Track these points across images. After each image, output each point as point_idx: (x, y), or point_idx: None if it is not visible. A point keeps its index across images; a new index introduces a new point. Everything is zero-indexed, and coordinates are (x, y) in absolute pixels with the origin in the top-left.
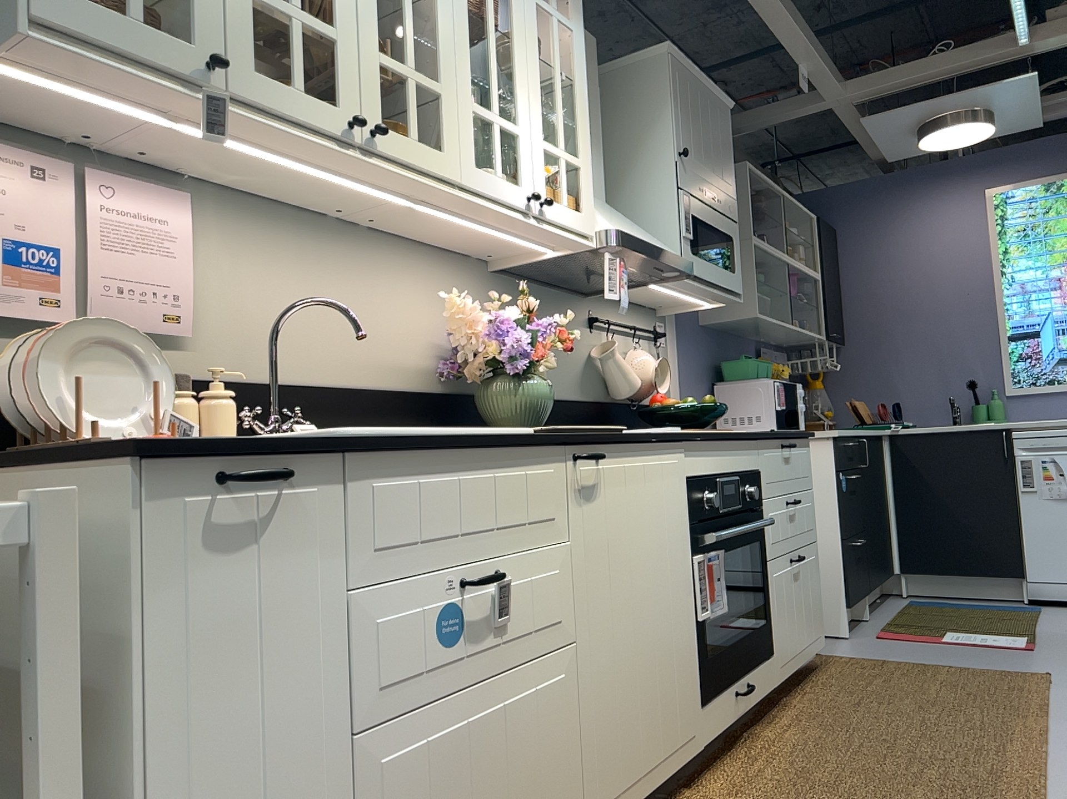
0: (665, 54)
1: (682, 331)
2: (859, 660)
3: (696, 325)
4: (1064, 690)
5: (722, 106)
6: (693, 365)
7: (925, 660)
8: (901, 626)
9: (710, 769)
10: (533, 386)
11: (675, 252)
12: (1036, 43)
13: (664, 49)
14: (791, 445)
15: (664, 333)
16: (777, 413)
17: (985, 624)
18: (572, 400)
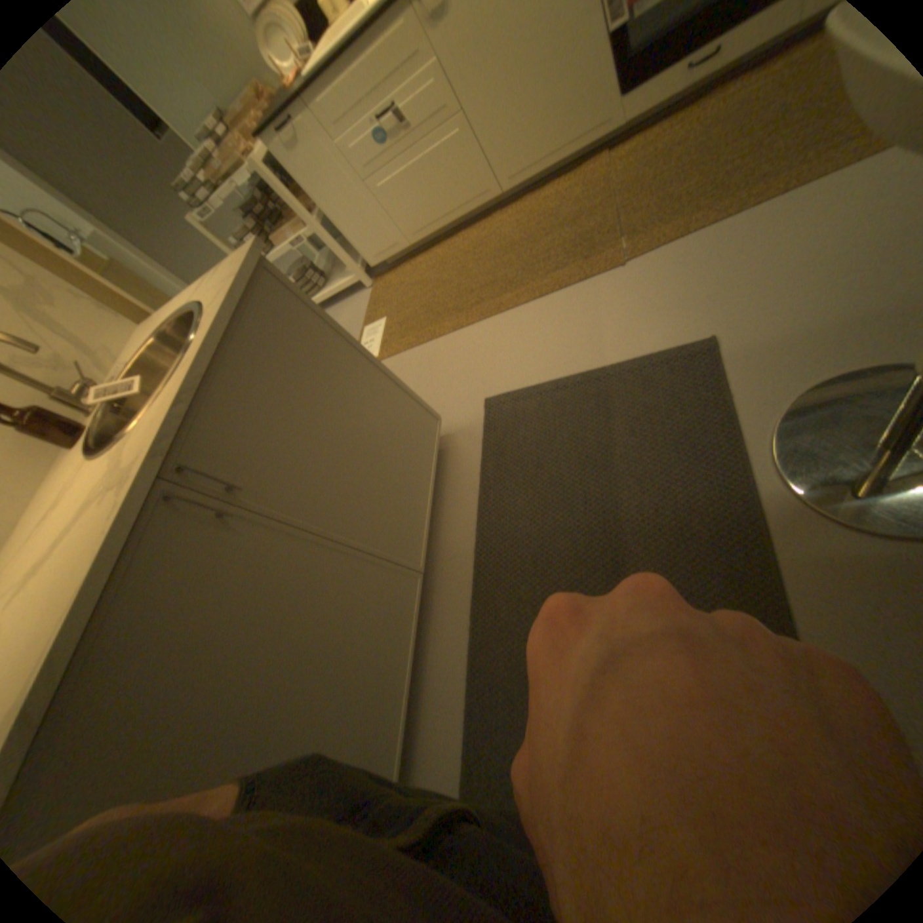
0: None
1: None
2: None
3: None
4: None
5: None
6: None
7: None
8: None
9: (648, 128)
10: None
11: None
12: None
13: None
14: None
15: None
16: None
17: None
18: None
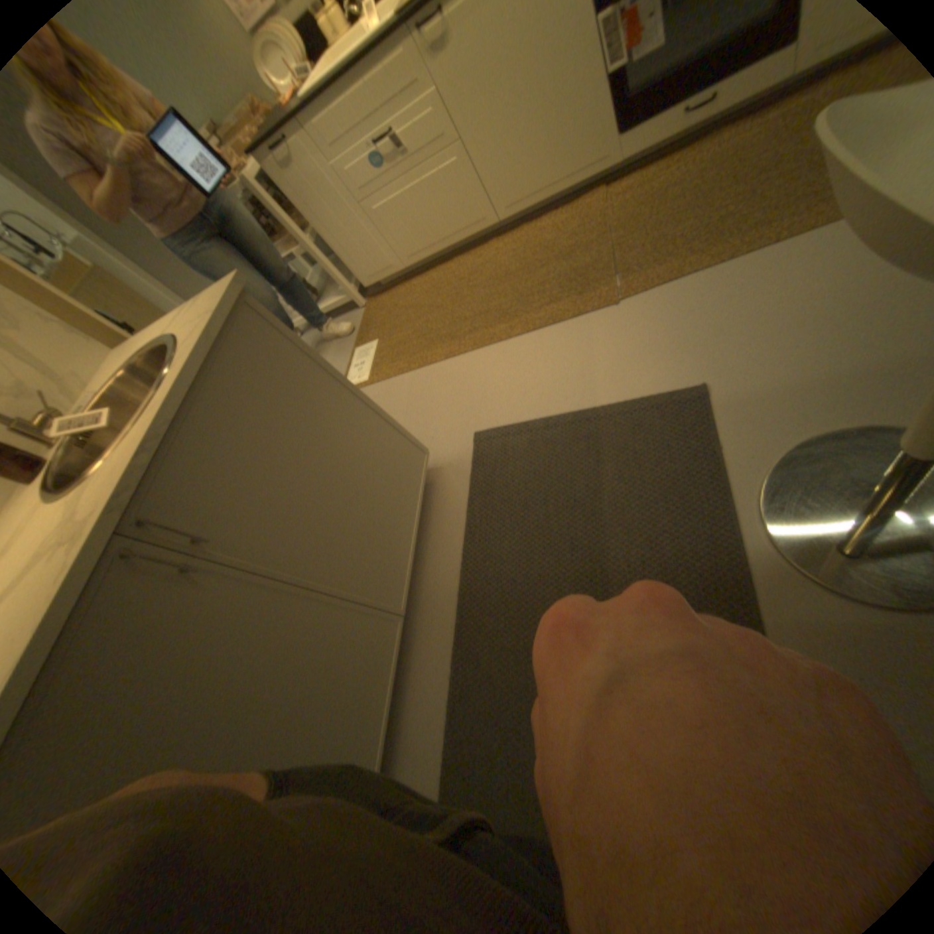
0: None
1: None
2: None
3: None
4: None
5: None
6: None
7: None
8: None
9: (645, 166)
10: None
11: None
12: None
13: None
14: None
15: None
16: None
17: None
18: None
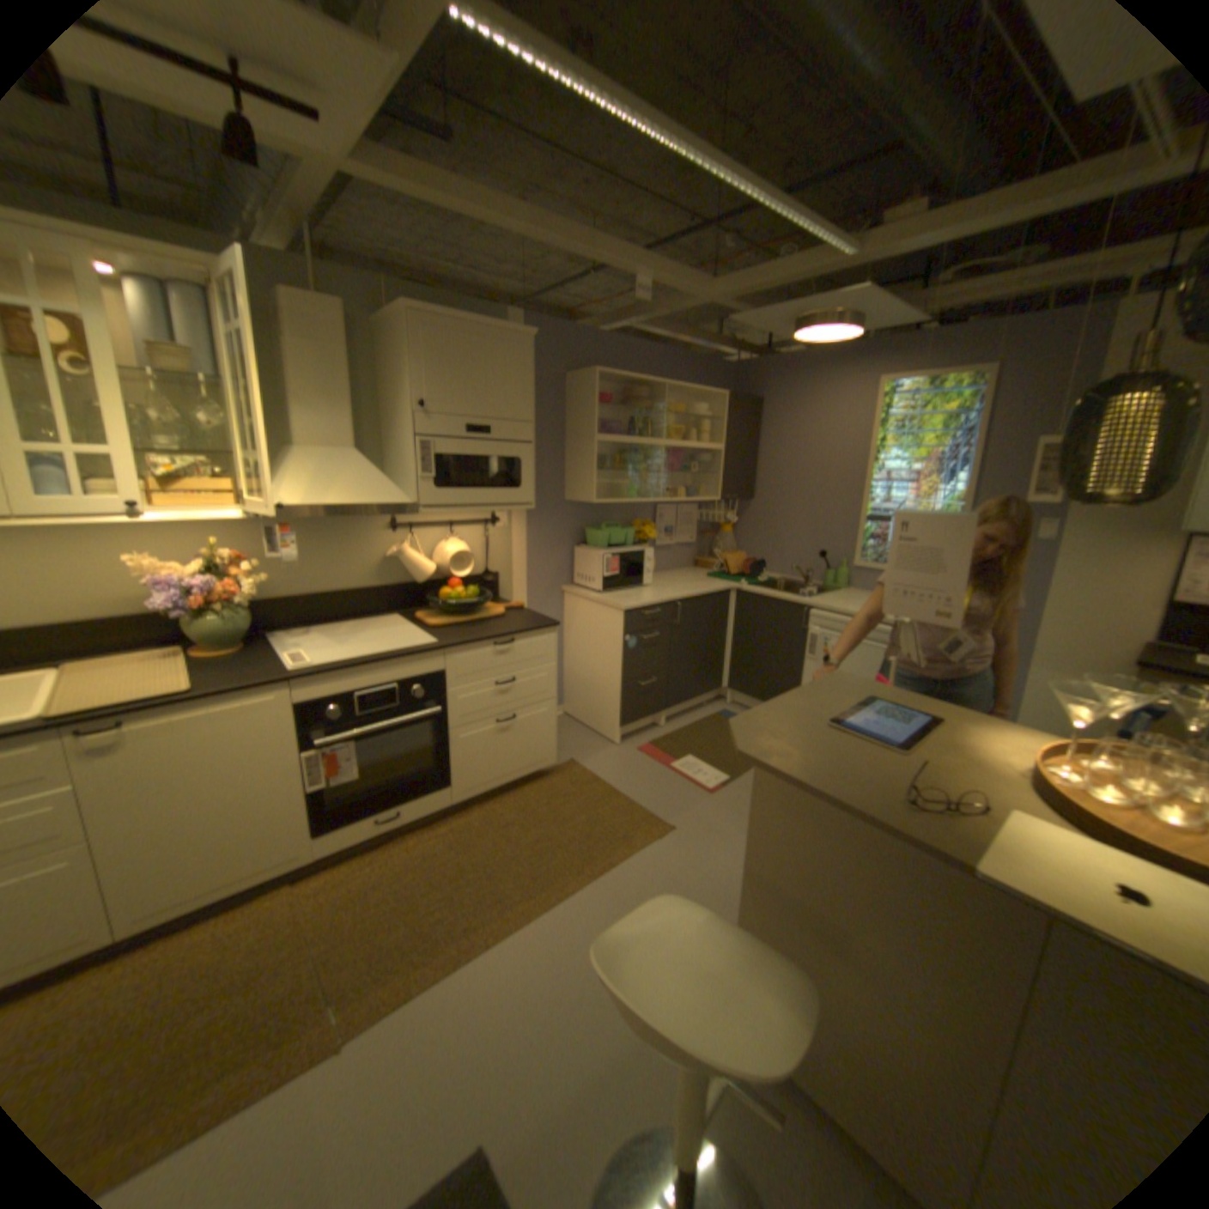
0: (404, 309)
1: (532, 511)
2: (581, 777)
3: (556, 502)
4: (653, 853)
5: (512, 337)
6: (546, 535)
7: (625, 787)
8: (668, 743)
9: (335, 868)
10: (215, 621)
11: (394, 497)
12: (868, 250)
13: (401, 305)
14: (499, 644)
15: (494, 521)
16: (605, 579)
17: (726, 755)
18: (359, 590)
